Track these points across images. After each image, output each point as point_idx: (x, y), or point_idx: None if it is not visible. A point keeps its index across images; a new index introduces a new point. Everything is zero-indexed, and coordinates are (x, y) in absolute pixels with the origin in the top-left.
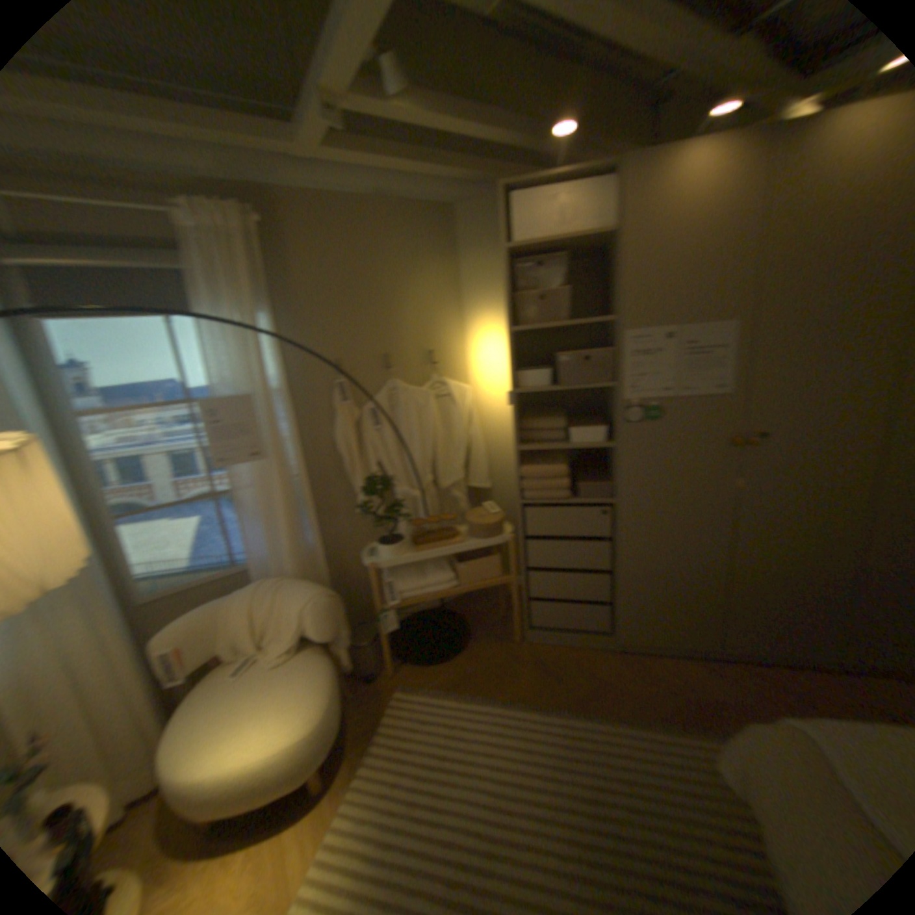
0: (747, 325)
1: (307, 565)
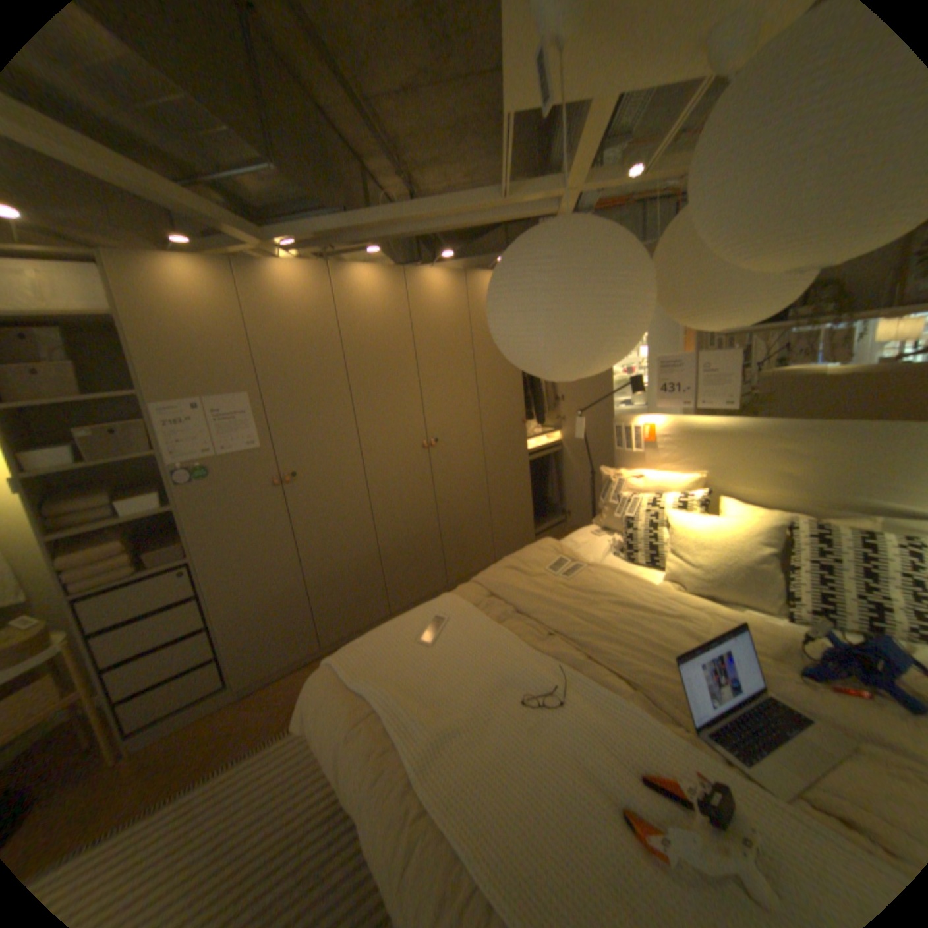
0: (255, 397)
1: None
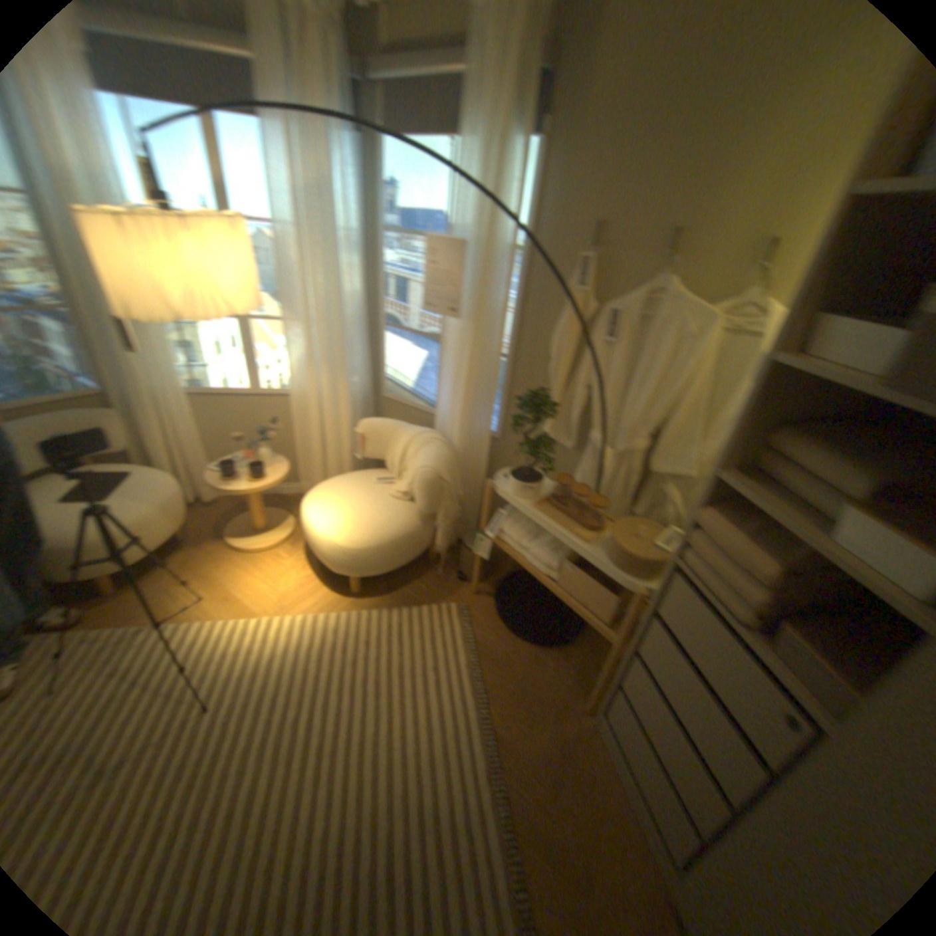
0: None
1: (469, 444)
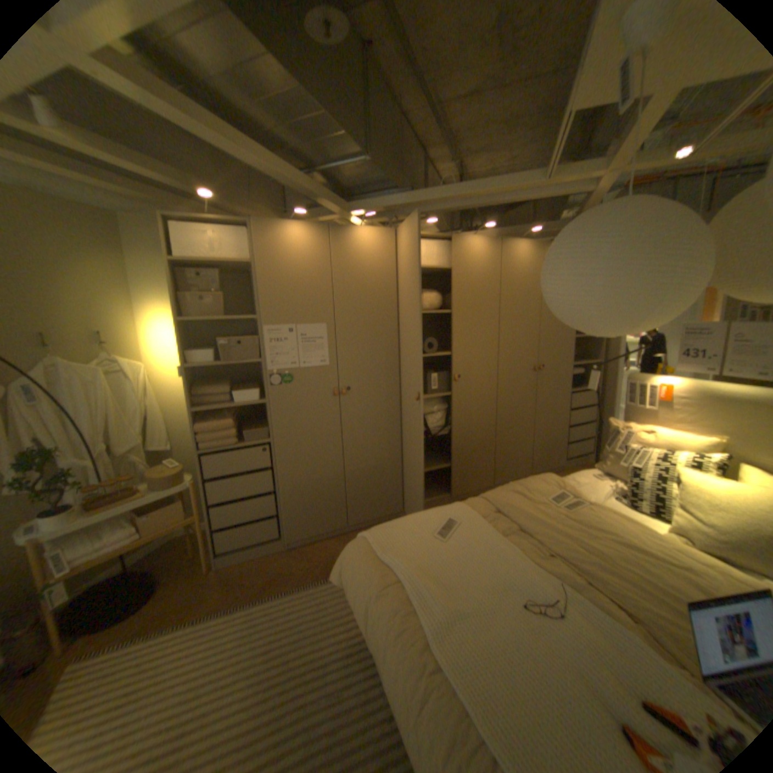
0: (330, 328)
1: None
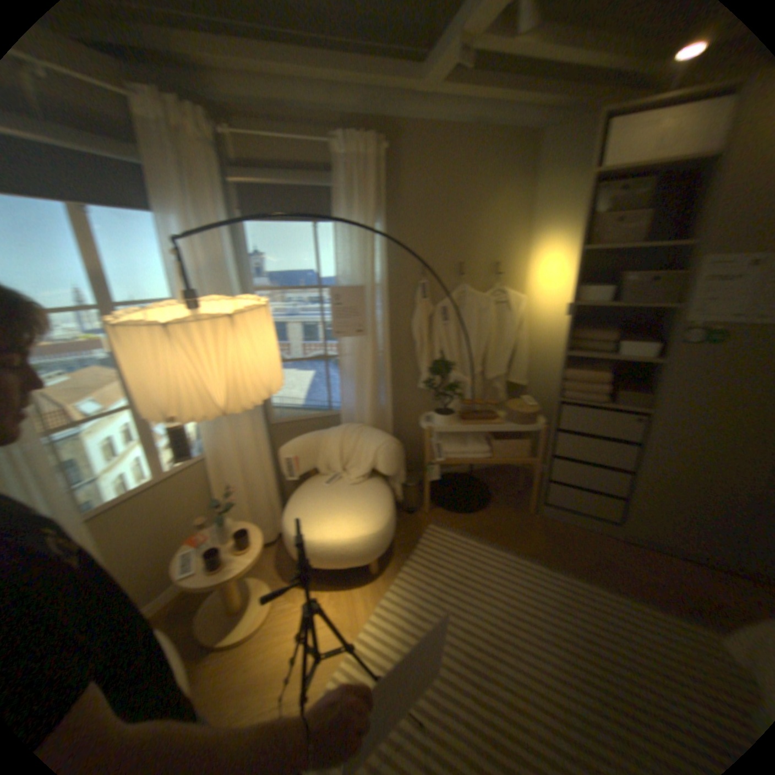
0: None
1: (378, 420)
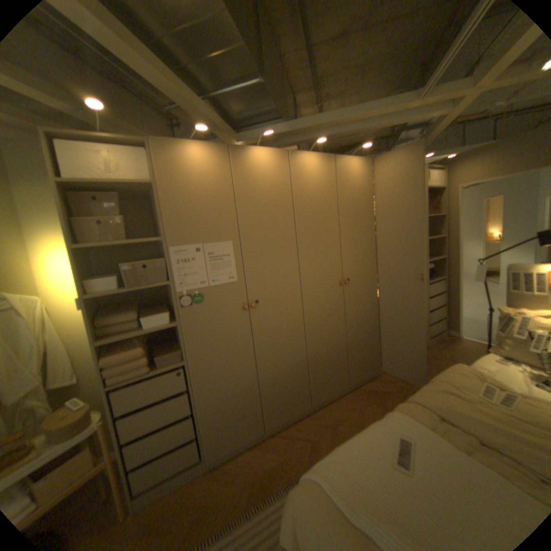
0: (236, 244)
1: None
